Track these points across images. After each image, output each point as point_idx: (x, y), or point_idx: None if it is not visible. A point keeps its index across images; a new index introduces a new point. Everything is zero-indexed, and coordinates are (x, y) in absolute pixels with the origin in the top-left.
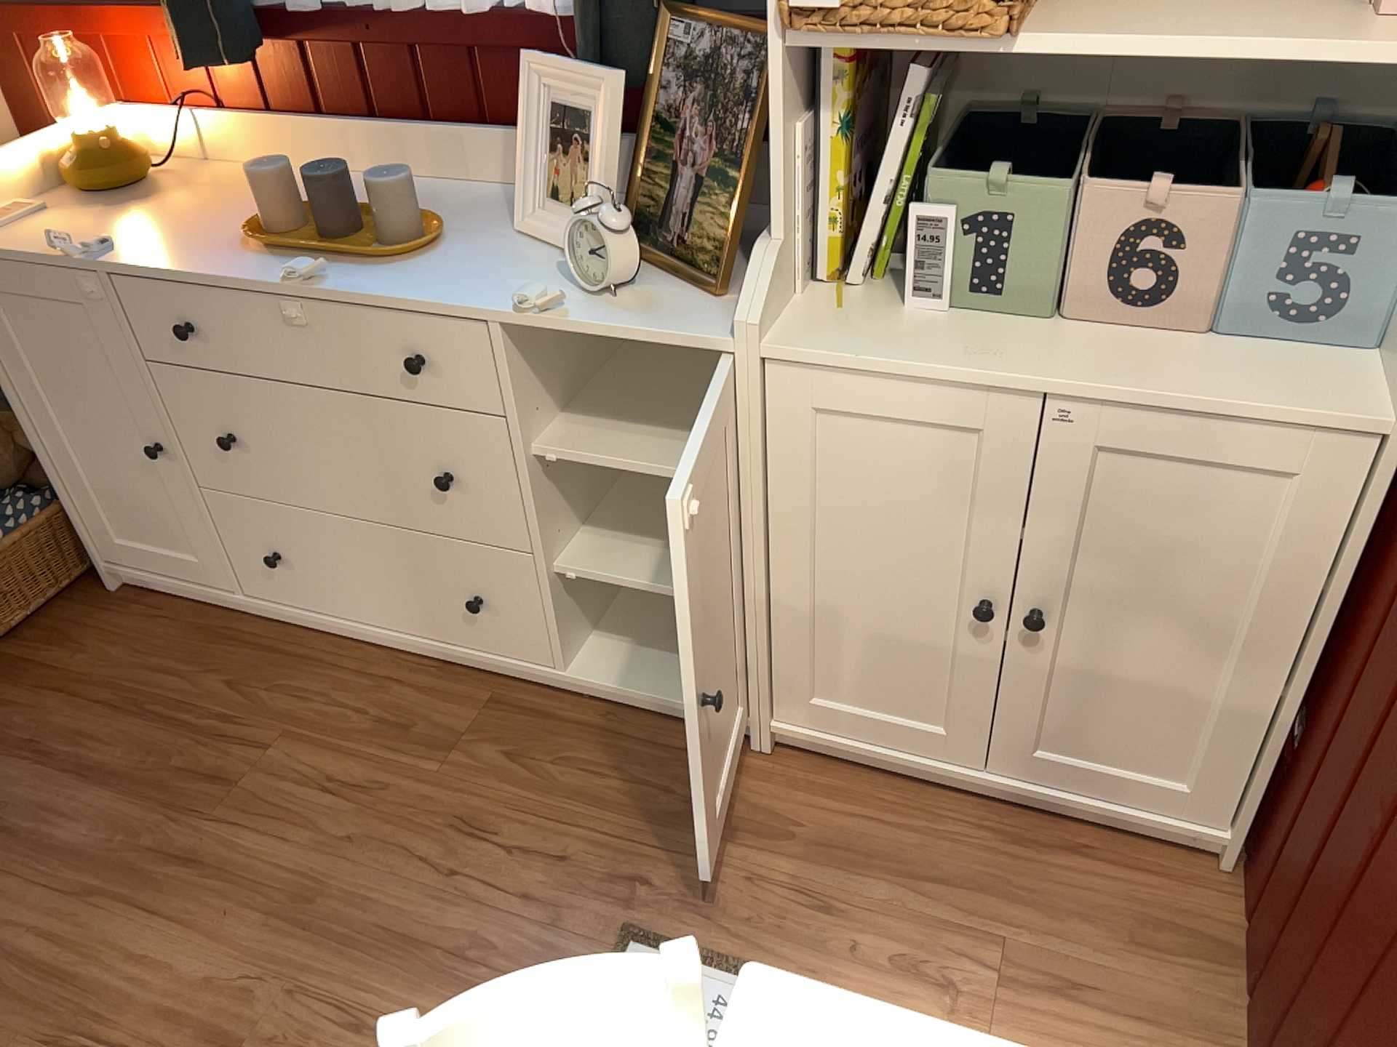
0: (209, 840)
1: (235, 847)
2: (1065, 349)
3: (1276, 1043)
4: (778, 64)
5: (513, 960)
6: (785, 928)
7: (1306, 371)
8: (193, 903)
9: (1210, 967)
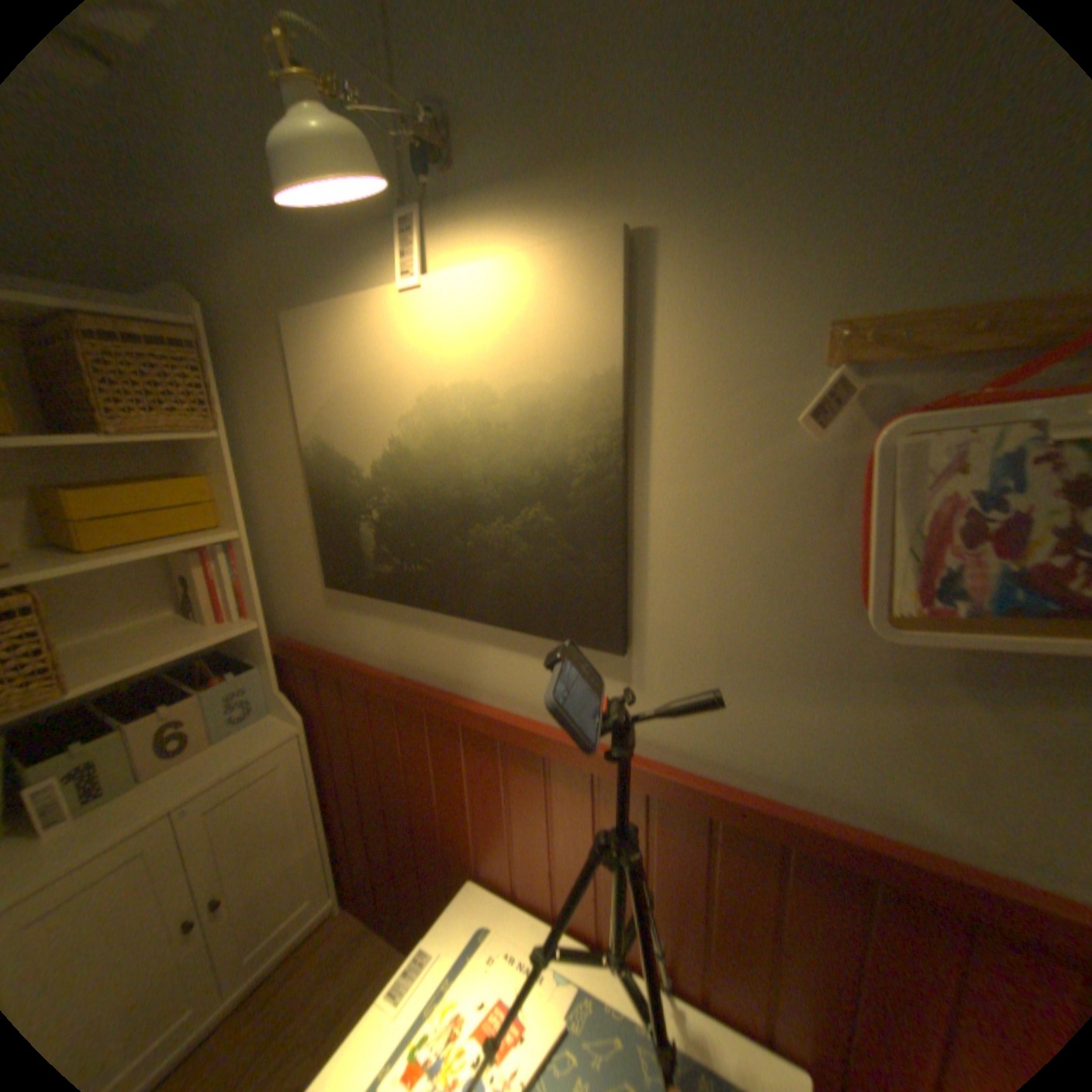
0: None
1: None
2: (157, 794)
3: (401, 935)
4: None
5: None
6: None
7: (255, 736)
8: None
9: (363, 948)
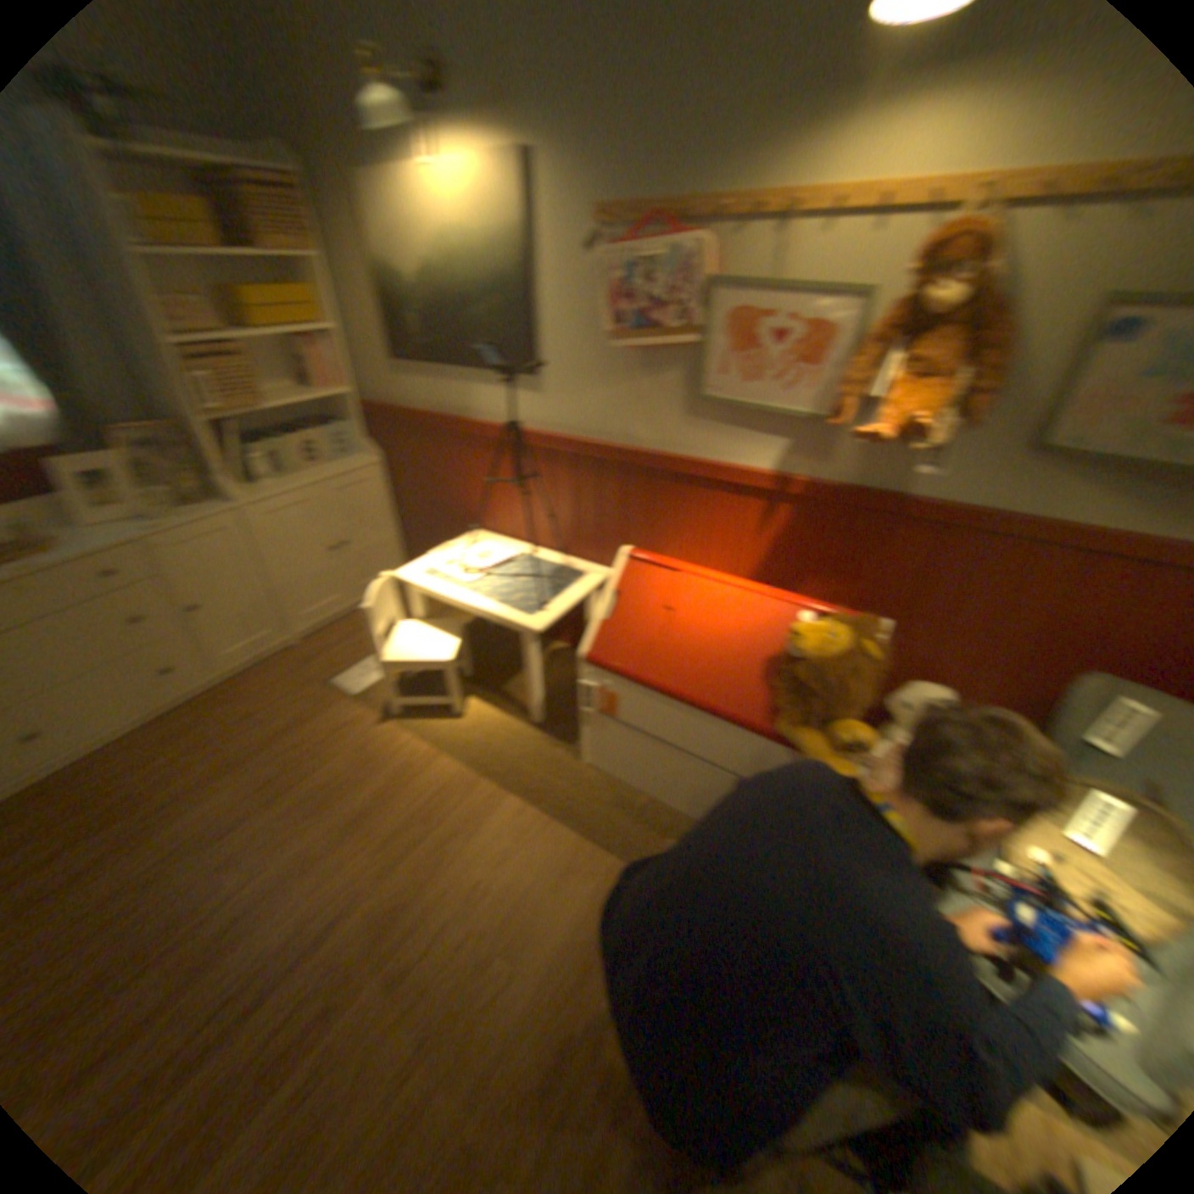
0: (148, 807)
1: (164, 796)
2: (303, 478)
3: None
4: (190, 430)
5: (303, 712)
6: (350, 655)
7: (348, 463)
8: (179, 809)
9: None
